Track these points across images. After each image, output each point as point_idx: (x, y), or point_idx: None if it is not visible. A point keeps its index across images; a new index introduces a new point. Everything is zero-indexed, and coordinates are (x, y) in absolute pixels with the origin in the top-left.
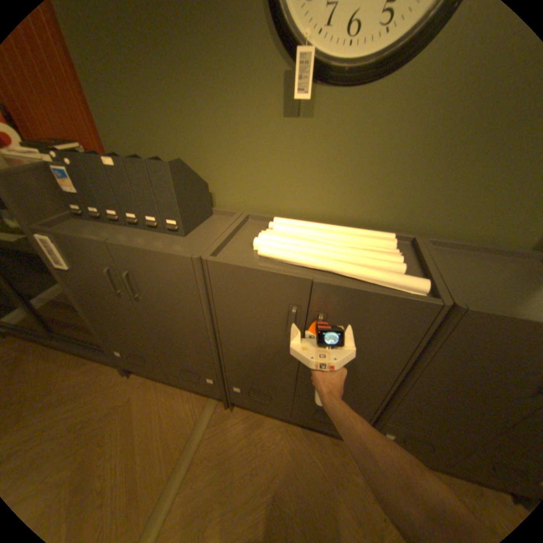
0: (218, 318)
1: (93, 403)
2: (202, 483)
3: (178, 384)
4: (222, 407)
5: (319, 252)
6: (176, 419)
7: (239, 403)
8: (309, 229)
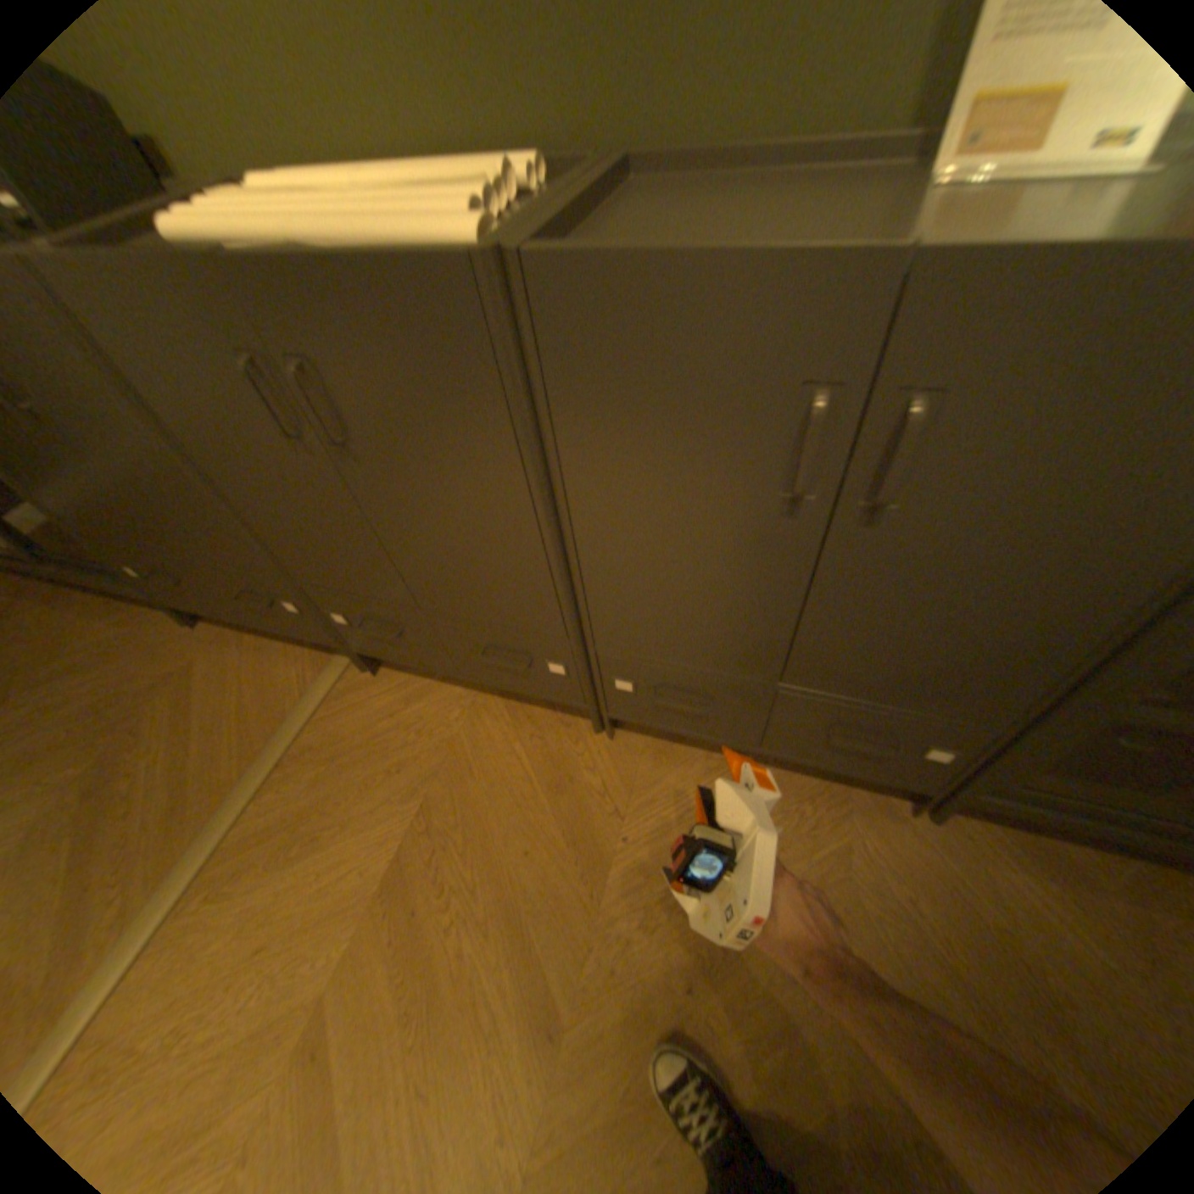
0: (194, 444)
1: (127, 672)
2: (297, 786)
3: (260, 629)
4: (356, 671)
5: (289, 211)
6: (269, 693)
7: (366, 652)
8: (315, 174)
